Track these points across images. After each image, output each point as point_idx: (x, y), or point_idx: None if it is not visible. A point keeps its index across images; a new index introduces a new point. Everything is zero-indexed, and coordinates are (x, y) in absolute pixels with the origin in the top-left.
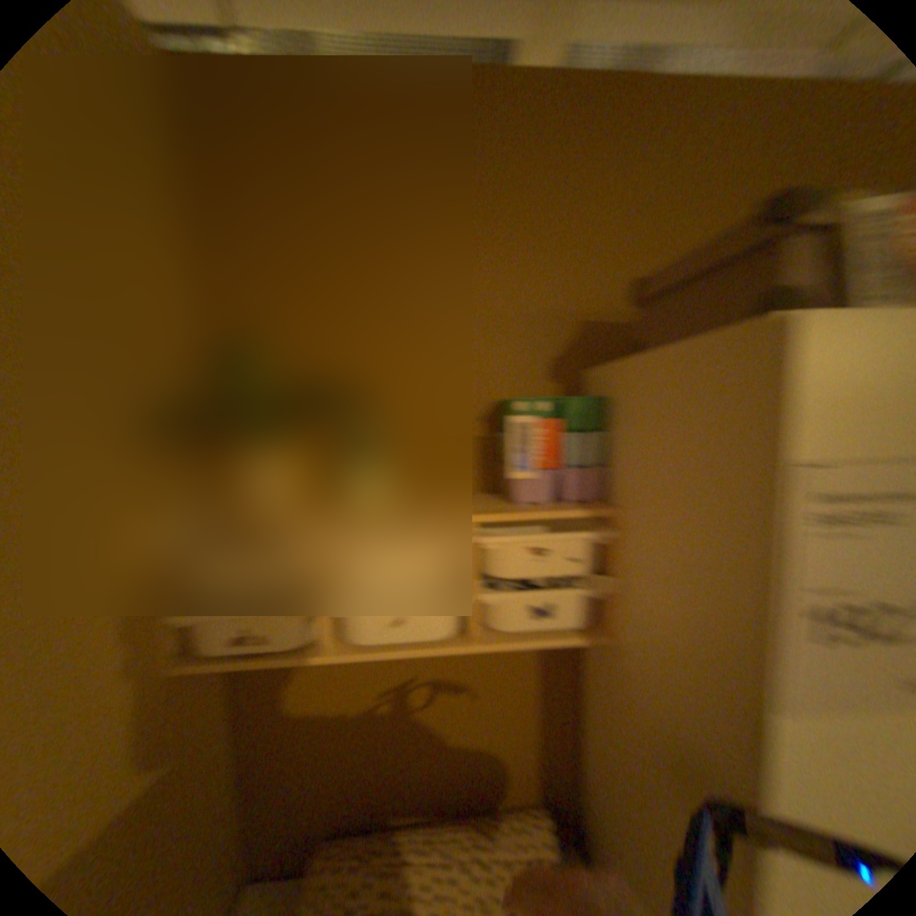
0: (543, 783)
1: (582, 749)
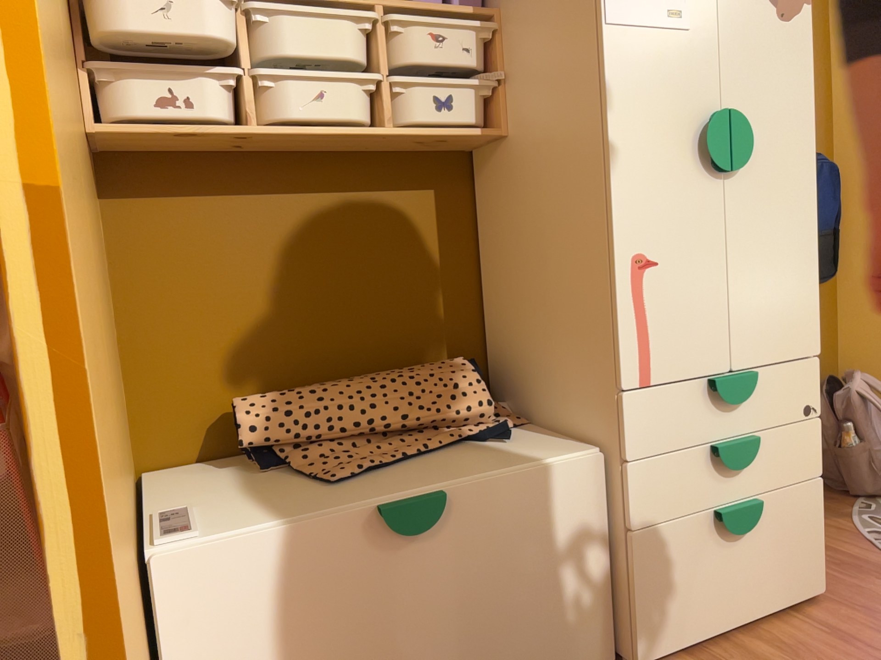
0: (450, 343)
1: (483, 303)
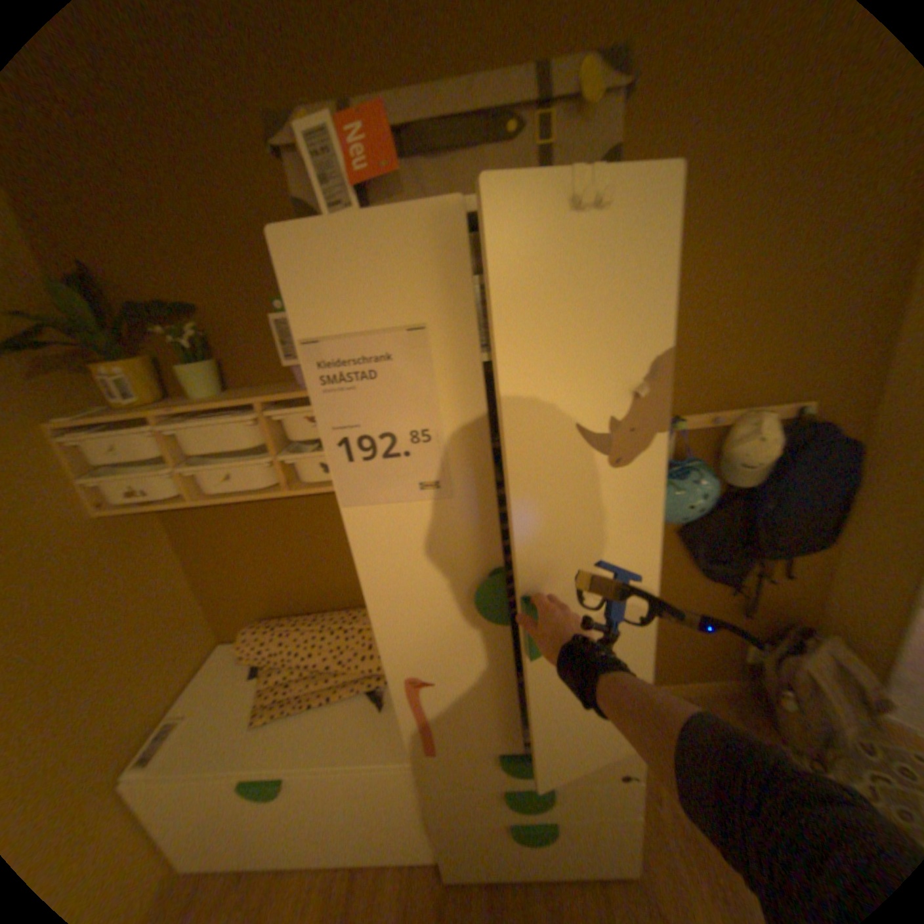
0: None
1: None
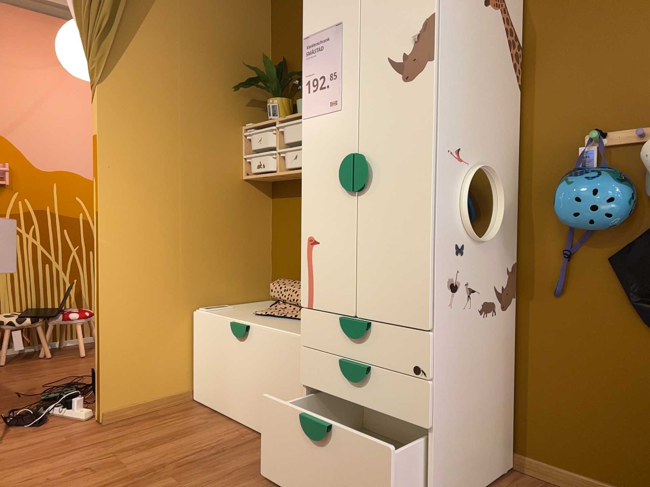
0: None
1: None
